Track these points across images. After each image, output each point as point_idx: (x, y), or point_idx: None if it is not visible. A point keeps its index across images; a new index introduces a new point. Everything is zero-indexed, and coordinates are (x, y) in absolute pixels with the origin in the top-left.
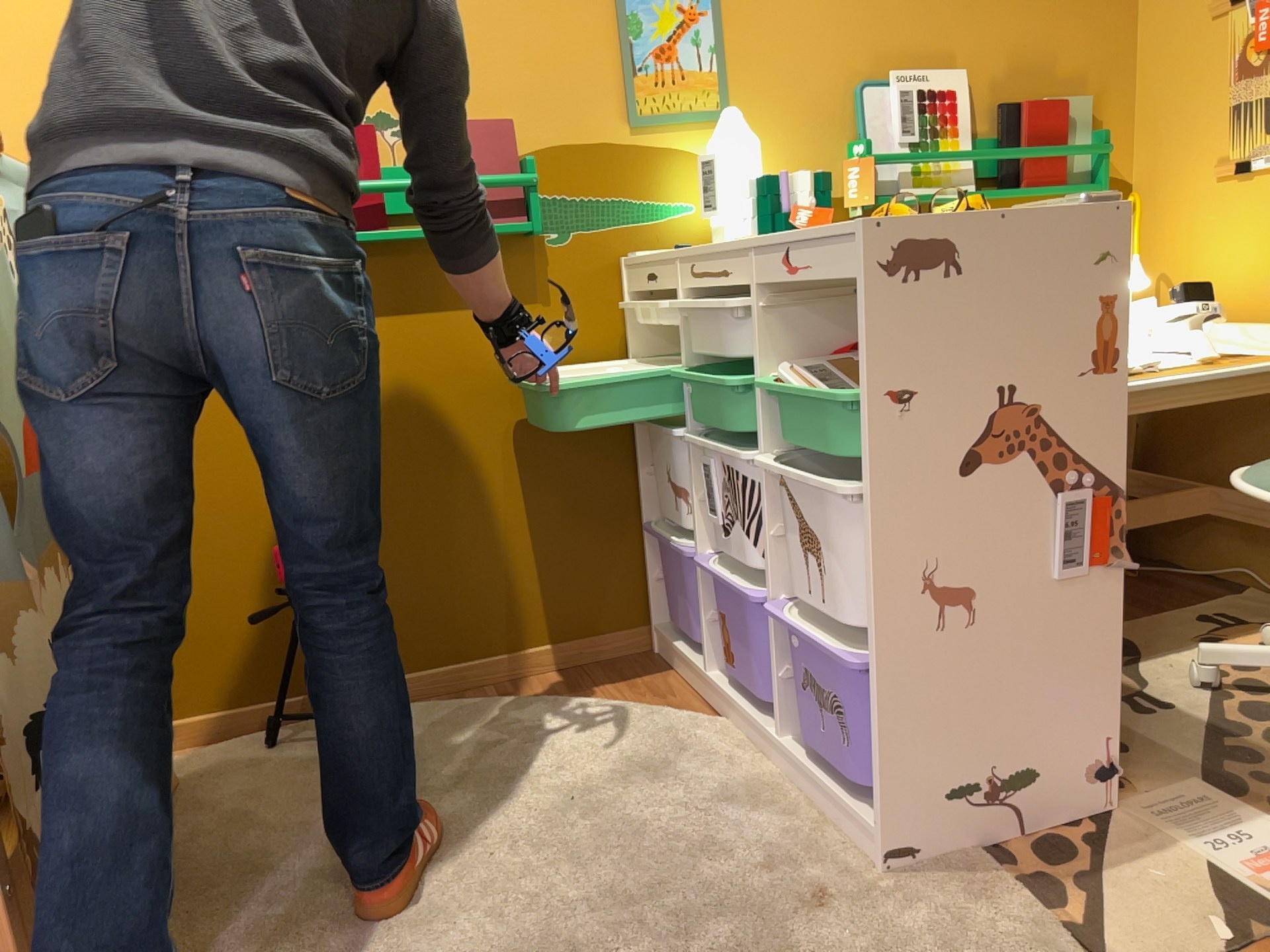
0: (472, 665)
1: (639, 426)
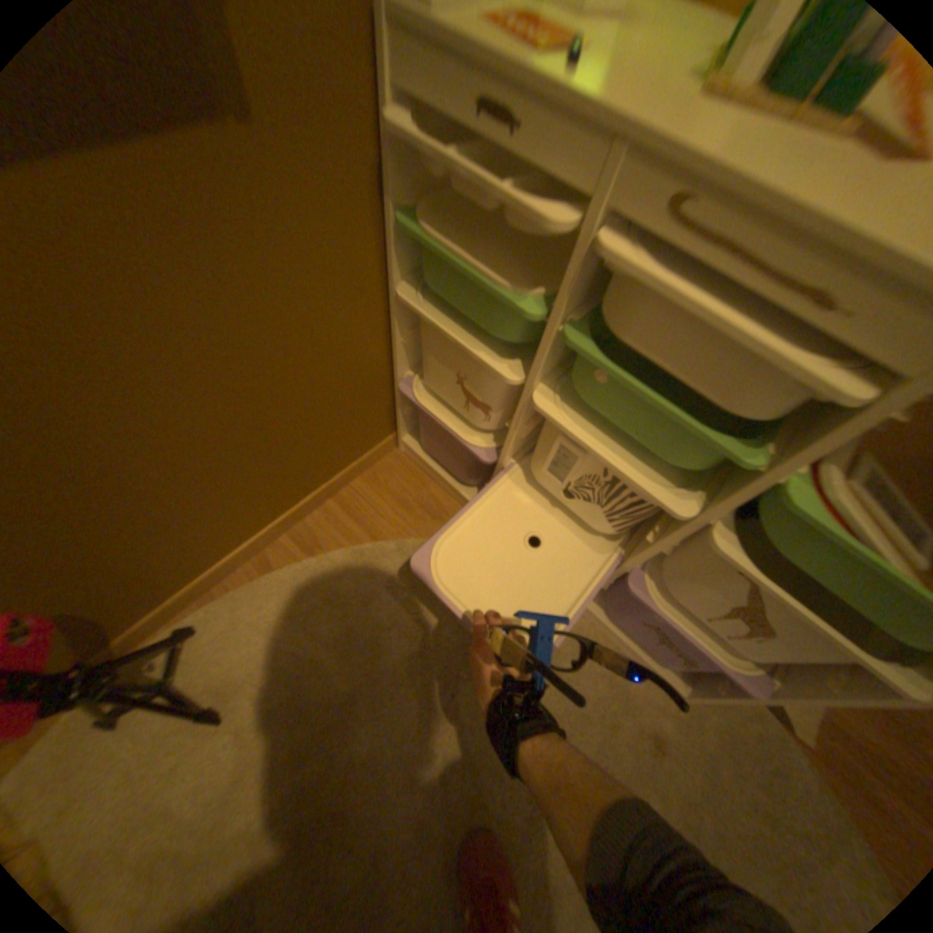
0: (267, 534)
1: (400, 297)
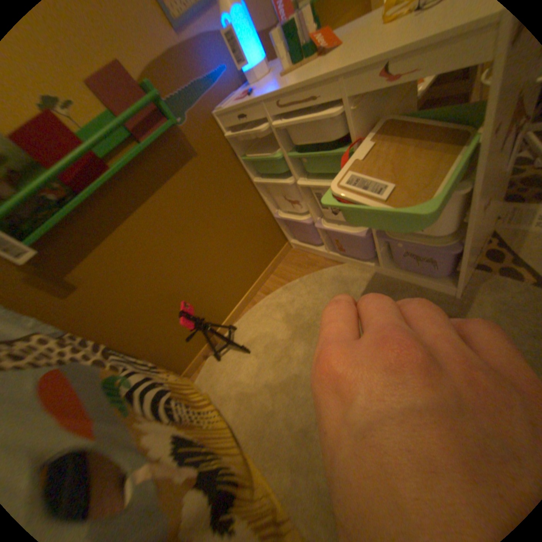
0: (251, 291)
1: (256, 184)
